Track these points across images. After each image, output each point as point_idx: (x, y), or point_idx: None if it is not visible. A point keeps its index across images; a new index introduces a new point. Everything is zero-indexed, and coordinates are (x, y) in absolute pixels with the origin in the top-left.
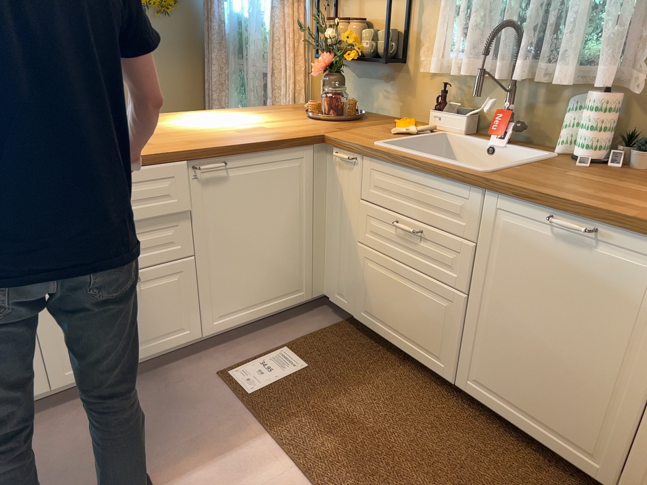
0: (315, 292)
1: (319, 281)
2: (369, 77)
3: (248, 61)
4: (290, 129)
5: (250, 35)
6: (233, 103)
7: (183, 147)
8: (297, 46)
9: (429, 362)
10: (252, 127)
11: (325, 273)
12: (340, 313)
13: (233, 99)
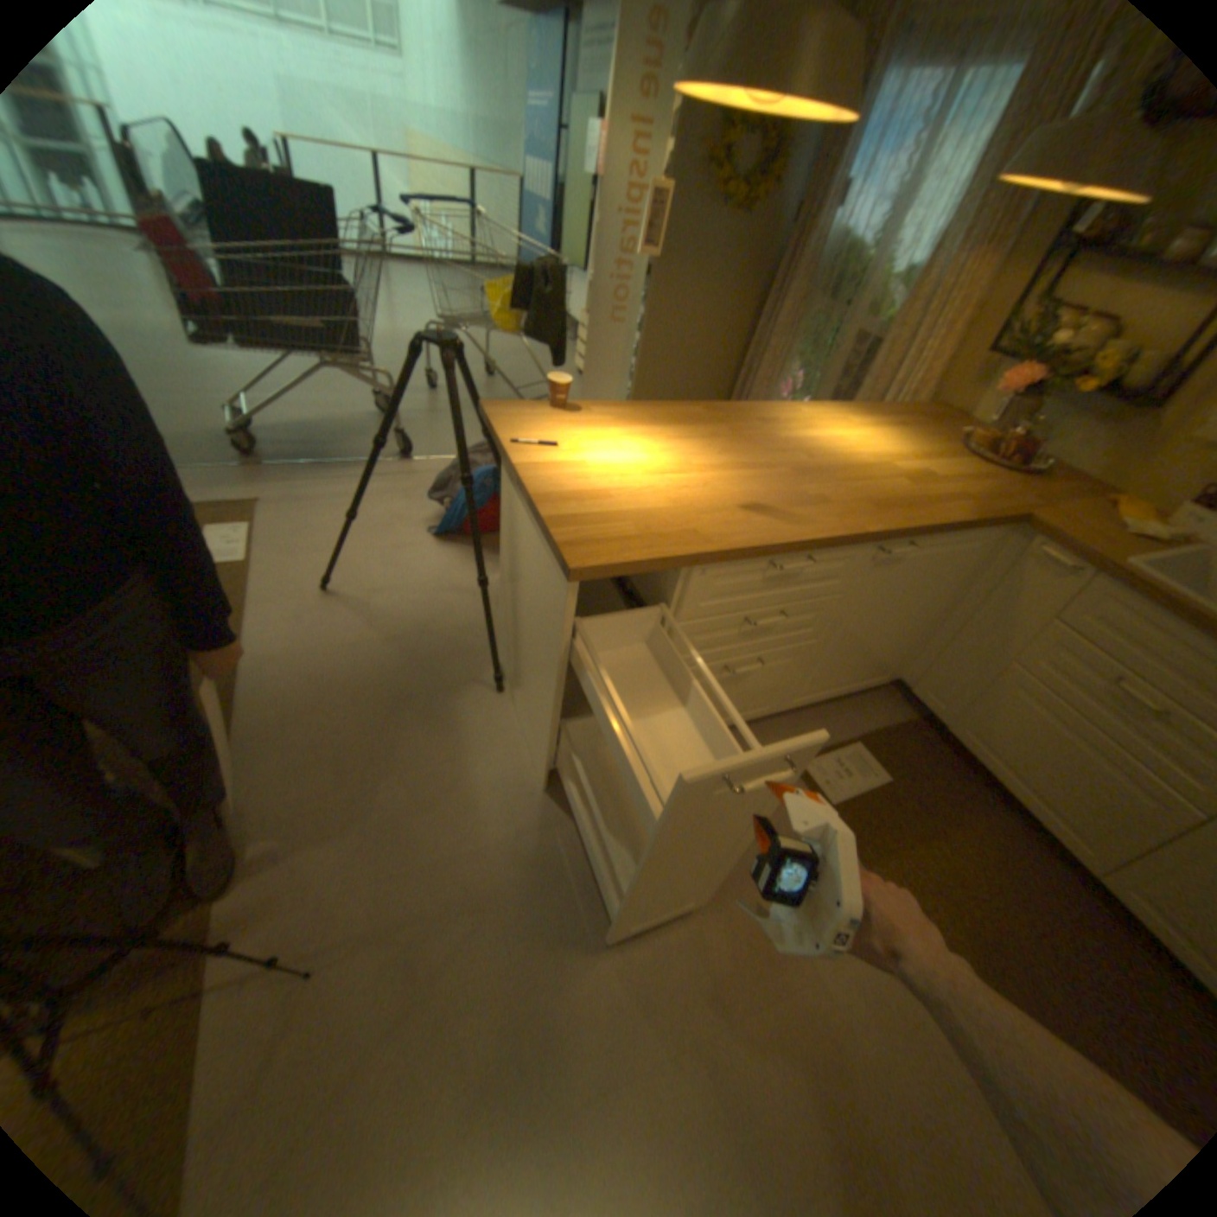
0: (897, 677)
1: (907, 668)
2: (1069, 402)
3: (850, 309)
4: (973, 485)
5: (869, 273)
6: (794, 358)
7: (878, 520)
8: (958, 317)
9: (1069, 841)
10: (919, 469)
11: (921, 661)
12: (913, 704)
13: (798, 353)
